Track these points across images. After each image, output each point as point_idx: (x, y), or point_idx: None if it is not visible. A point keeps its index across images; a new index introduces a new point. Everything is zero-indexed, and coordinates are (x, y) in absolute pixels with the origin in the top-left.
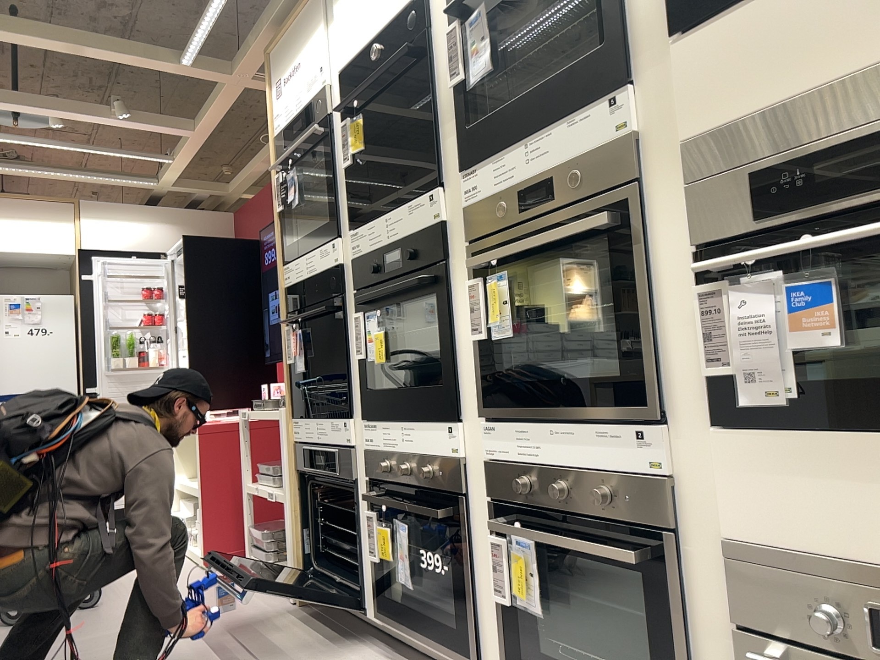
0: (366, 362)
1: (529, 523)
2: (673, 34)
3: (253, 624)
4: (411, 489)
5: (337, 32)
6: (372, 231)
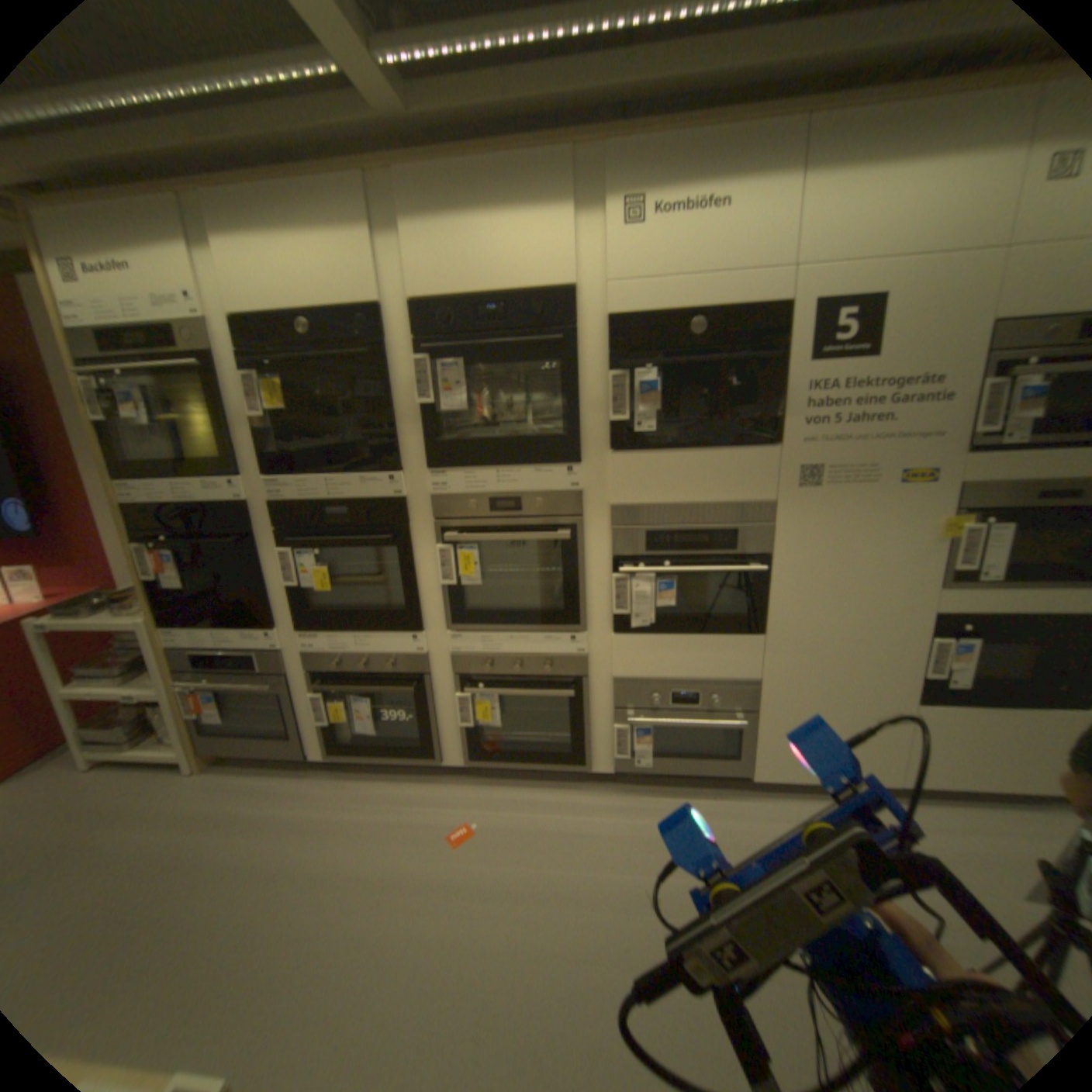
0: (299, 590)
1: (488, 684)
2: (612, 450)
3: (171, 814)
4: (366, 675)
5: (219, 268)
6: (305, 487)
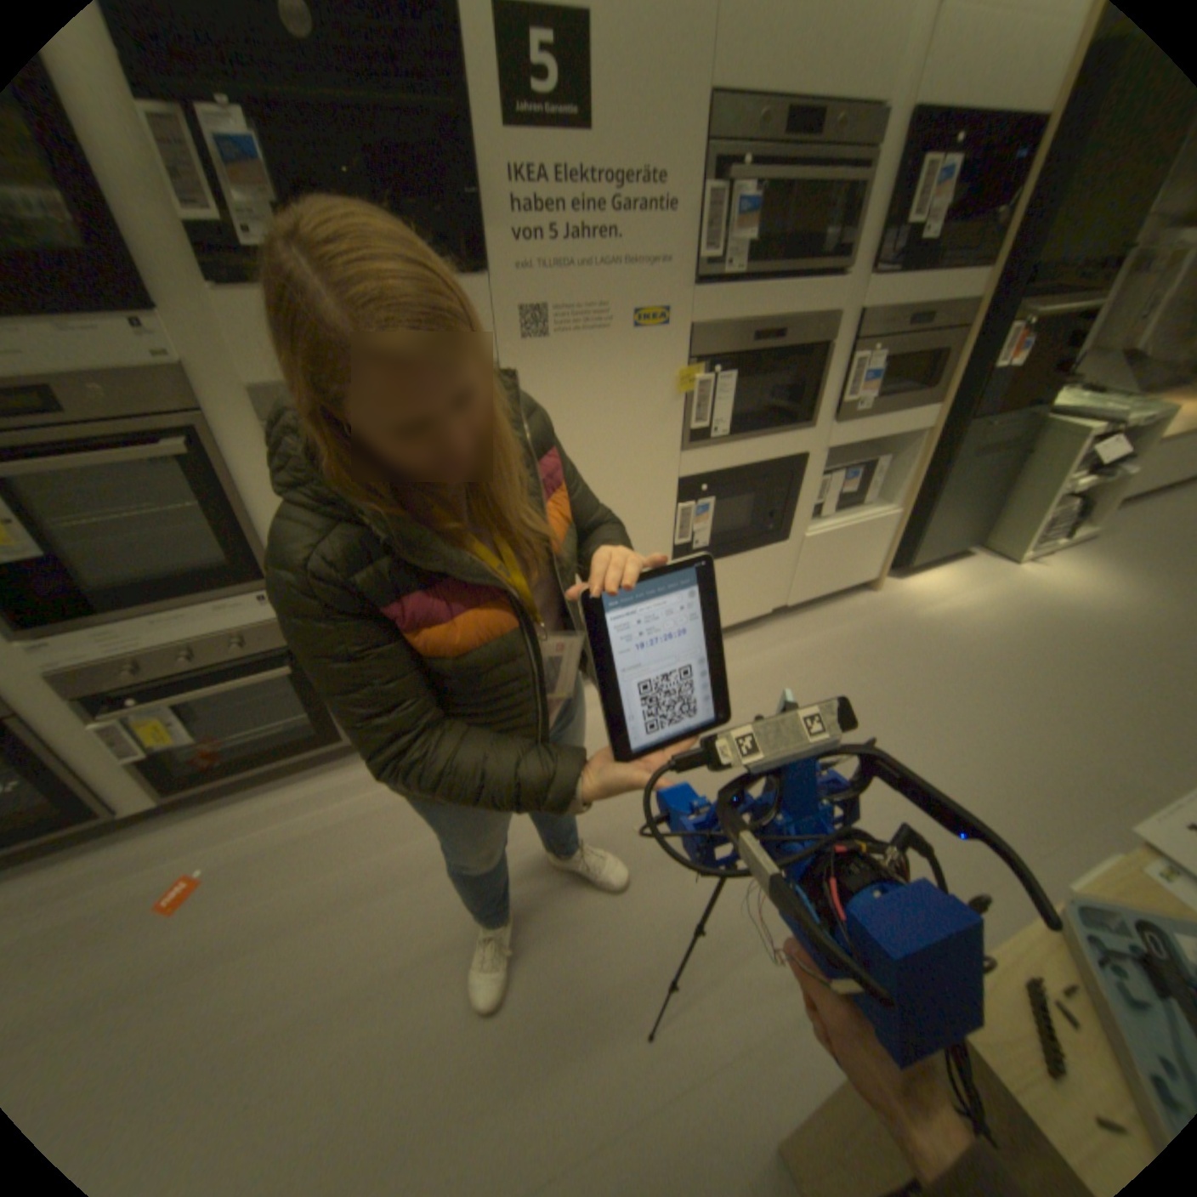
0: None
1: (143, 696)
2: (210, 282)
3: None
4: None
5: None
6: None
